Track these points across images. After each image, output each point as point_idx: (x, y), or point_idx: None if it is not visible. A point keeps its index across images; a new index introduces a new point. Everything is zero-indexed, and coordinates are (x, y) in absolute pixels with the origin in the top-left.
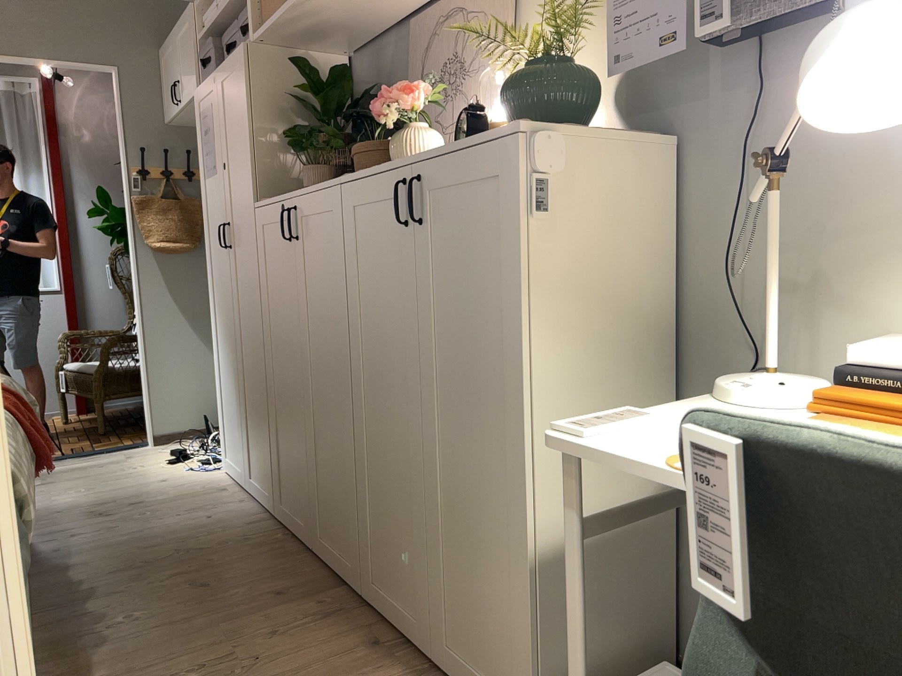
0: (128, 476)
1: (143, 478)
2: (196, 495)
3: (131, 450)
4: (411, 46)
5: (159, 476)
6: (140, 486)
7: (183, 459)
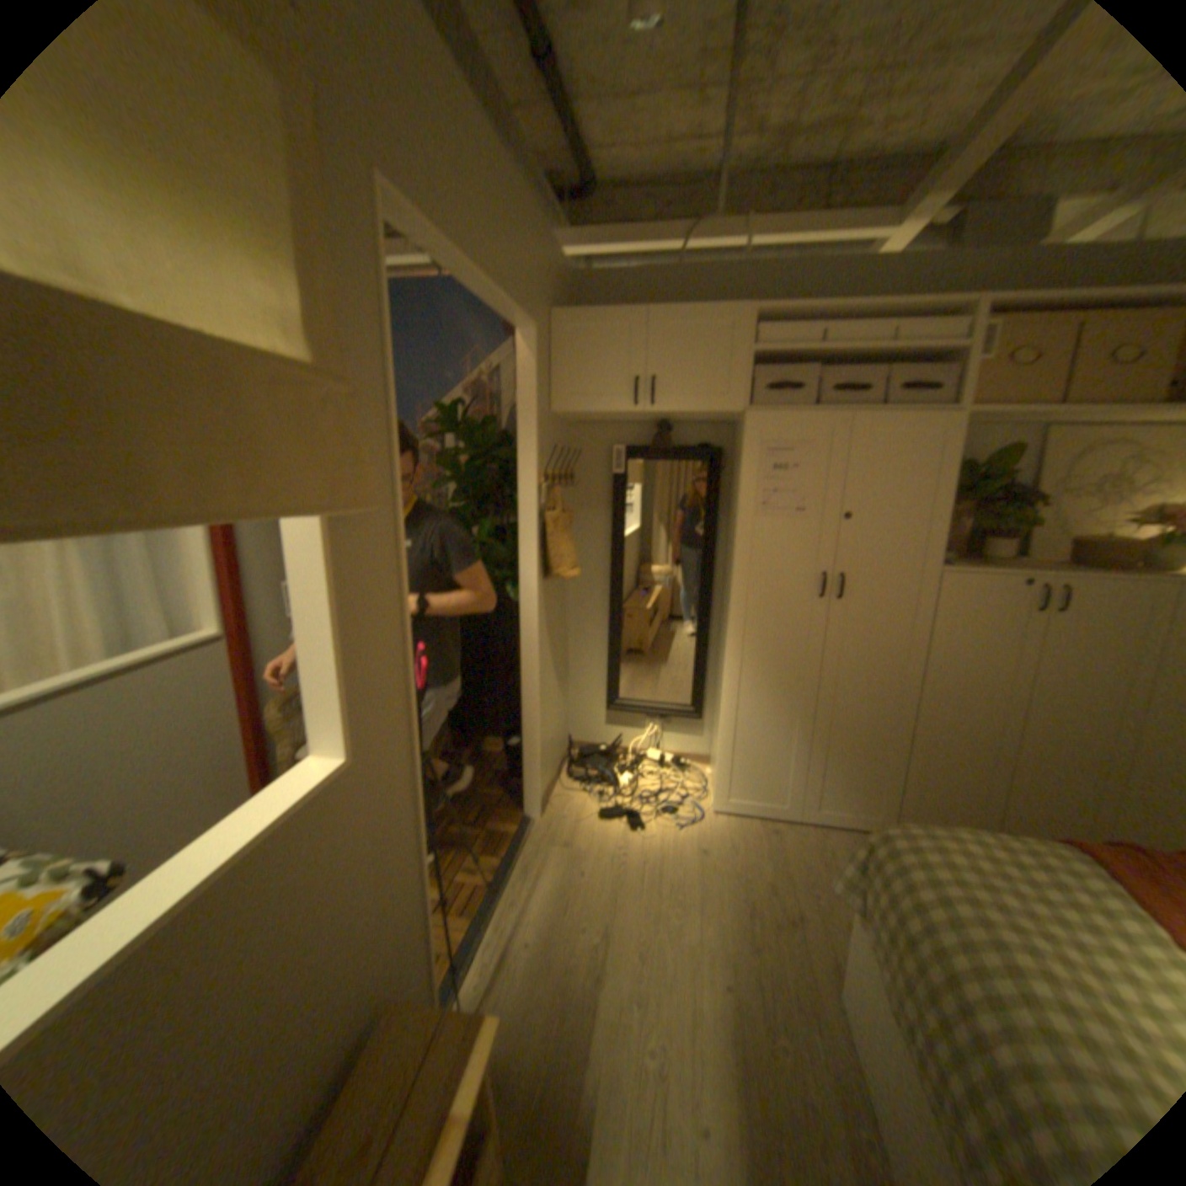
0: (656, 869)
1: (677, 863)
2: (779, 851)
3: (537, 839)
4: (1050, 449)
5: (681, 852)
6: (711, 873)
7: (634, 821)
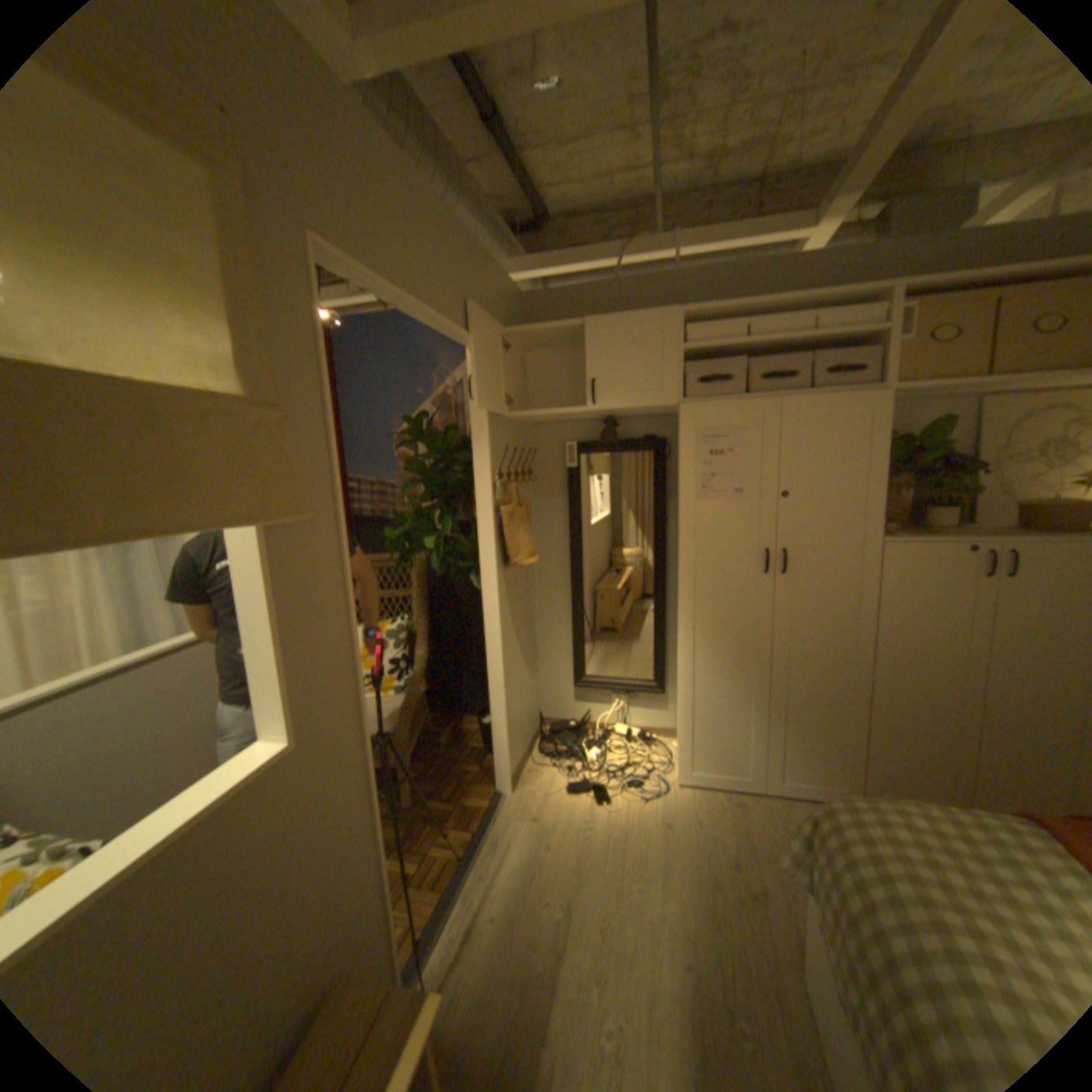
0: (620, 843)
1: (641, 836)
2: (744, 824)
3: (508, 812)
4: (986, 419)
5: (645, 825)
6: (674, 846)
7: (601, 795)
